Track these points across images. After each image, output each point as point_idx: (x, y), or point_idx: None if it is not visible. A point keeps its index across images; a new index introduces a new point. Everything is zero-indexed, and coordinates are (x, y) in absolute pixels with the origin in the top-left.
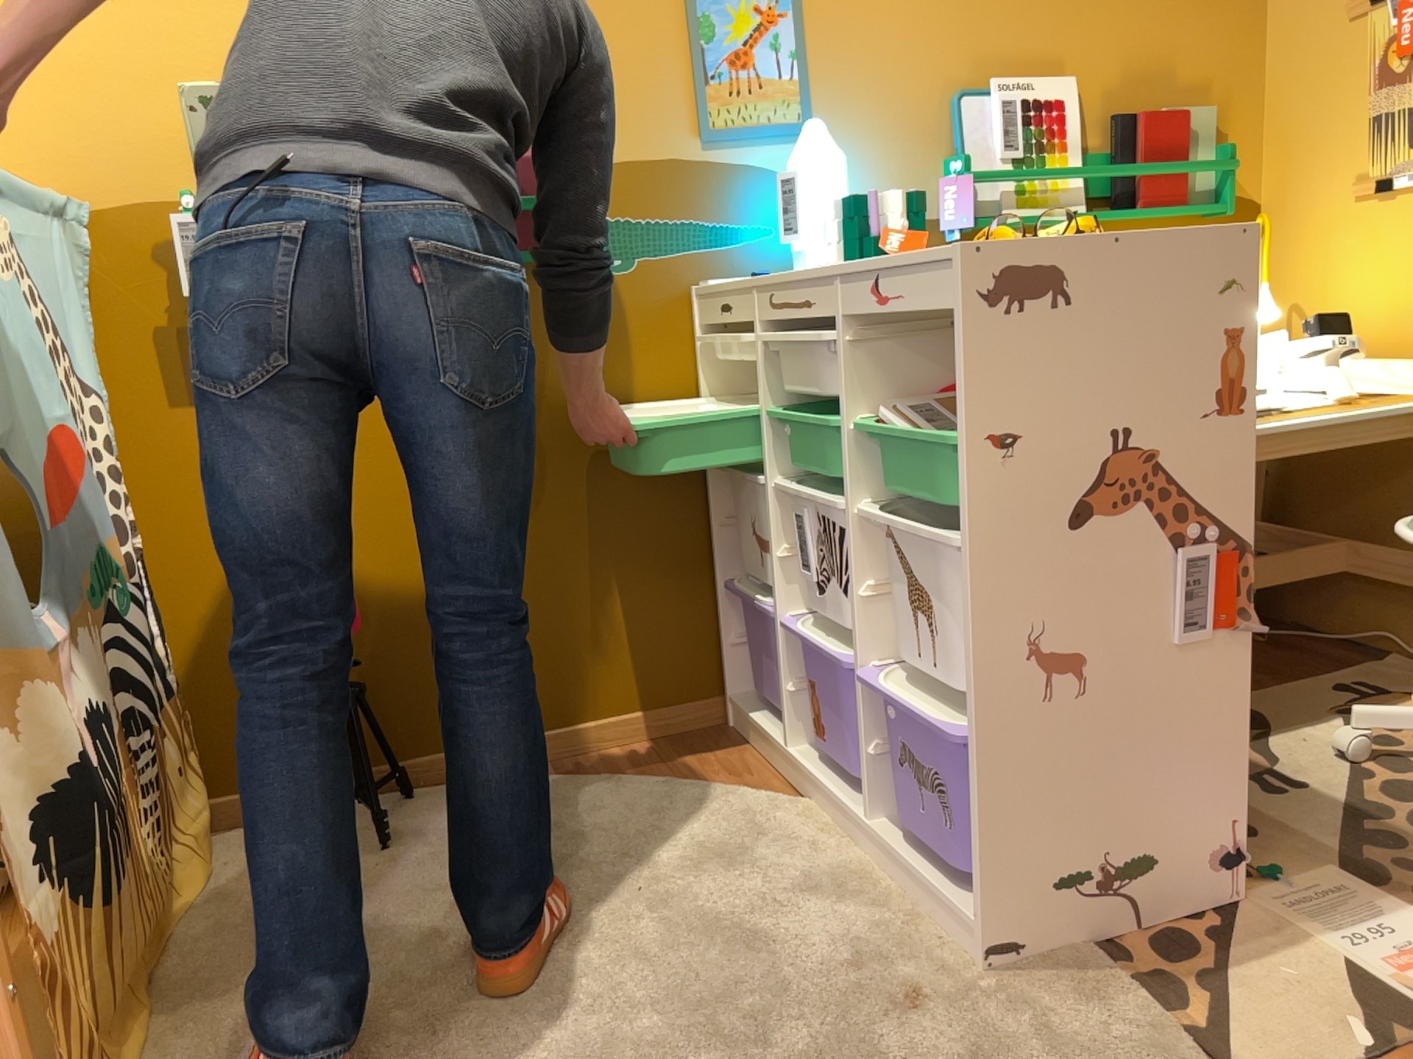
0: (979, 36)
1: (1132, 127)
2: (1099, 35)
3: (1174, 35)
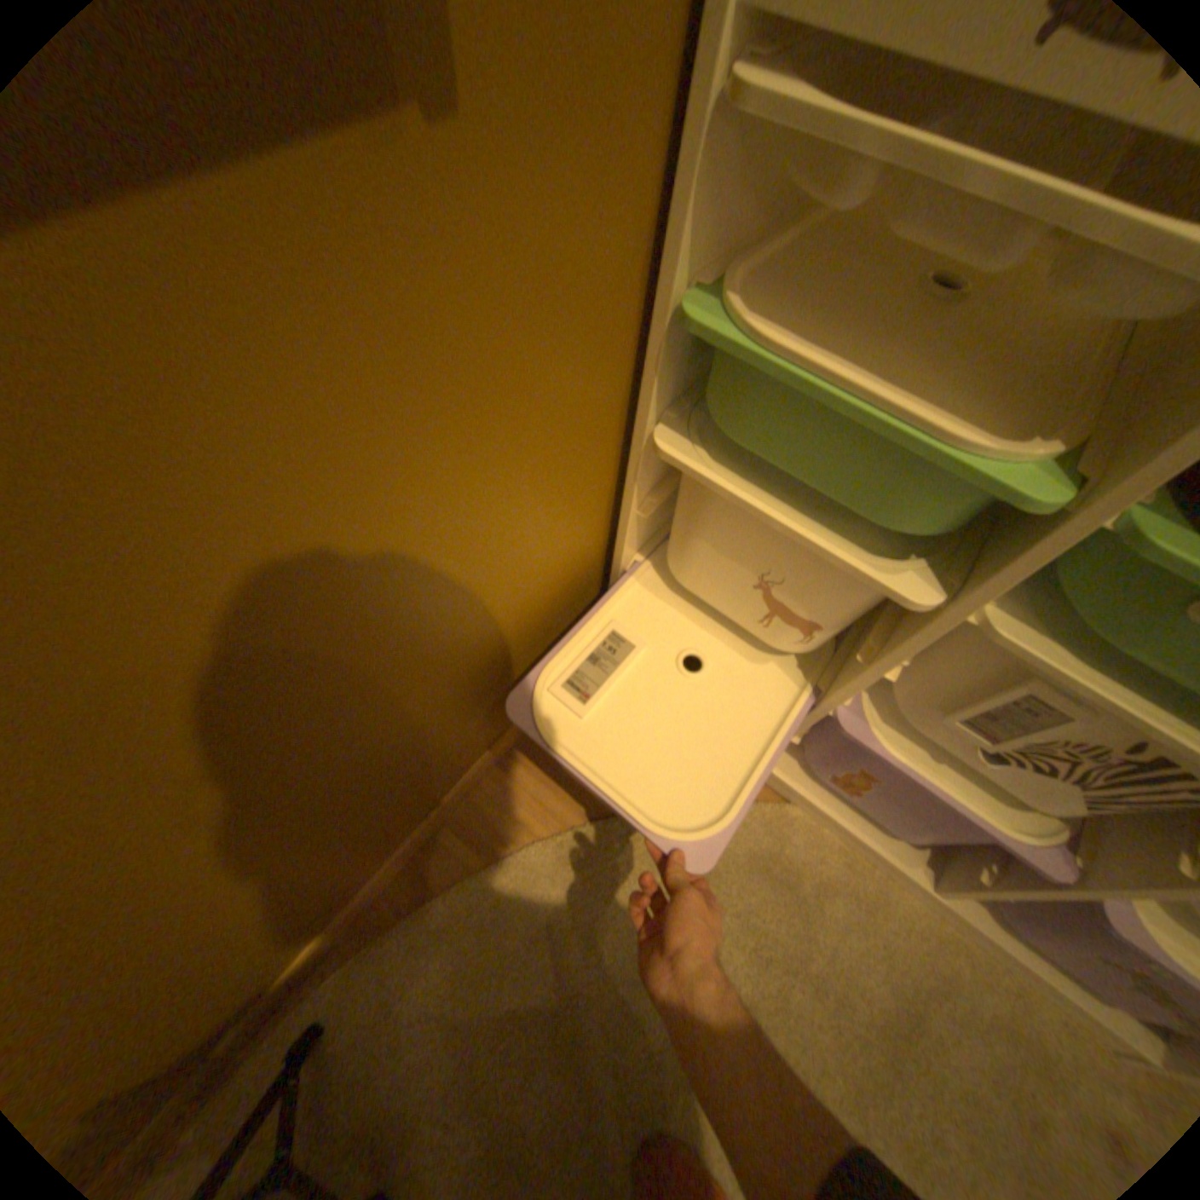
0: None
1: None
2: None
3: None
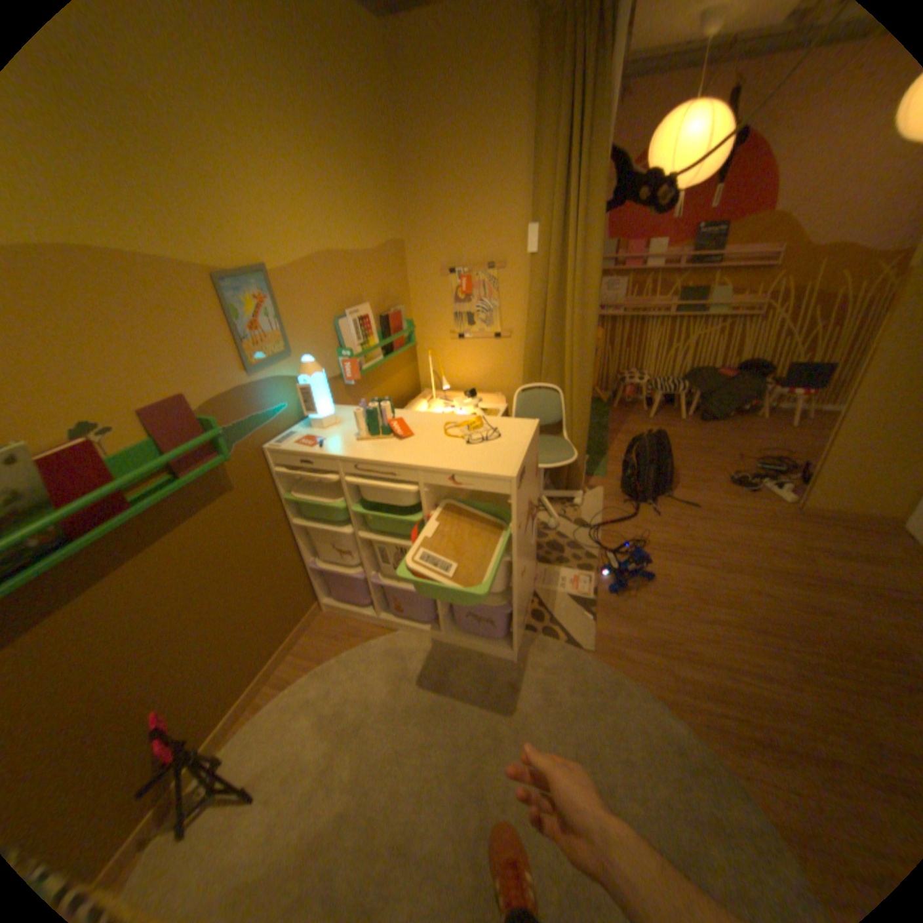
0: (337, 291)
1: (388, 320)
2: (370, 283)
3: (388, 278)
